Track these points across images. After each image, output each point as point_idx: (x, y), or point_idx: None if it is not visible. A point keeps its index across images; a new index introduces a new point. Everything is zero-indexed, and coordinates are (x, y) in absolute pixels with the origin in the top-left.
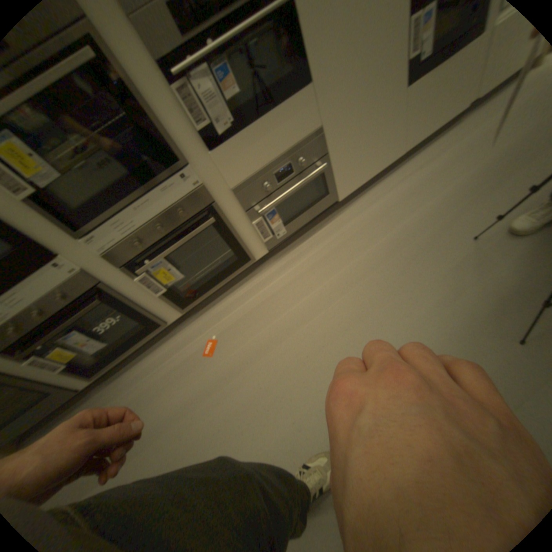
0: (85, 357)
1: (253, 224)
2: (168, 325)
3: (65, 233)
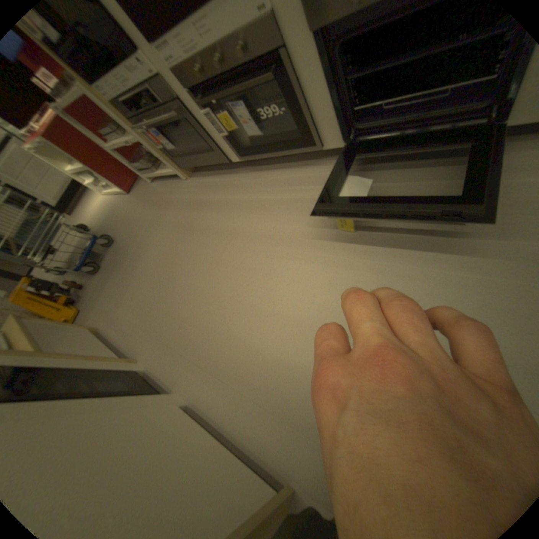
0: (244, 133)
1: None
2: (323, 148)
3: None
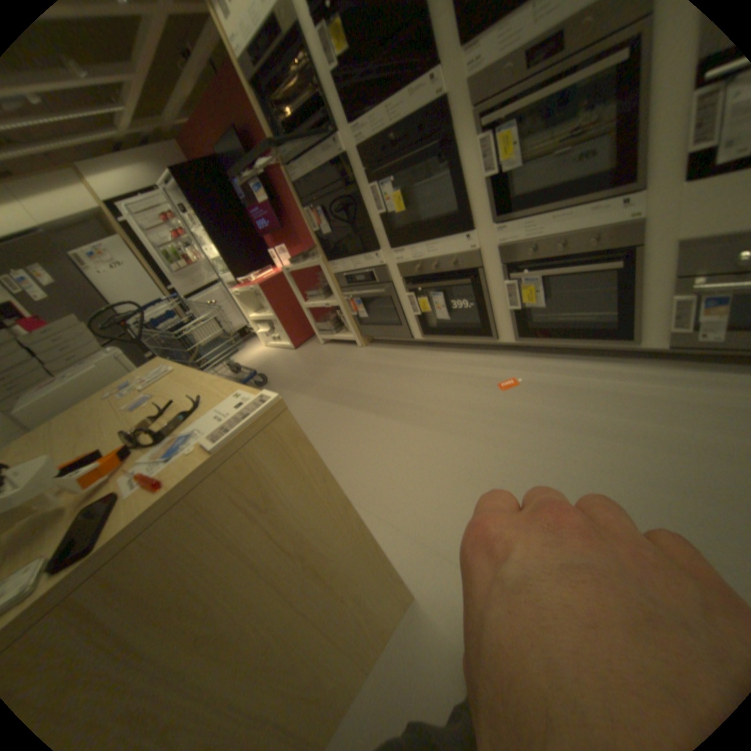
0: (434, 317)
1: (676, 299)
2: (499, 341)
3: (493, 211)
